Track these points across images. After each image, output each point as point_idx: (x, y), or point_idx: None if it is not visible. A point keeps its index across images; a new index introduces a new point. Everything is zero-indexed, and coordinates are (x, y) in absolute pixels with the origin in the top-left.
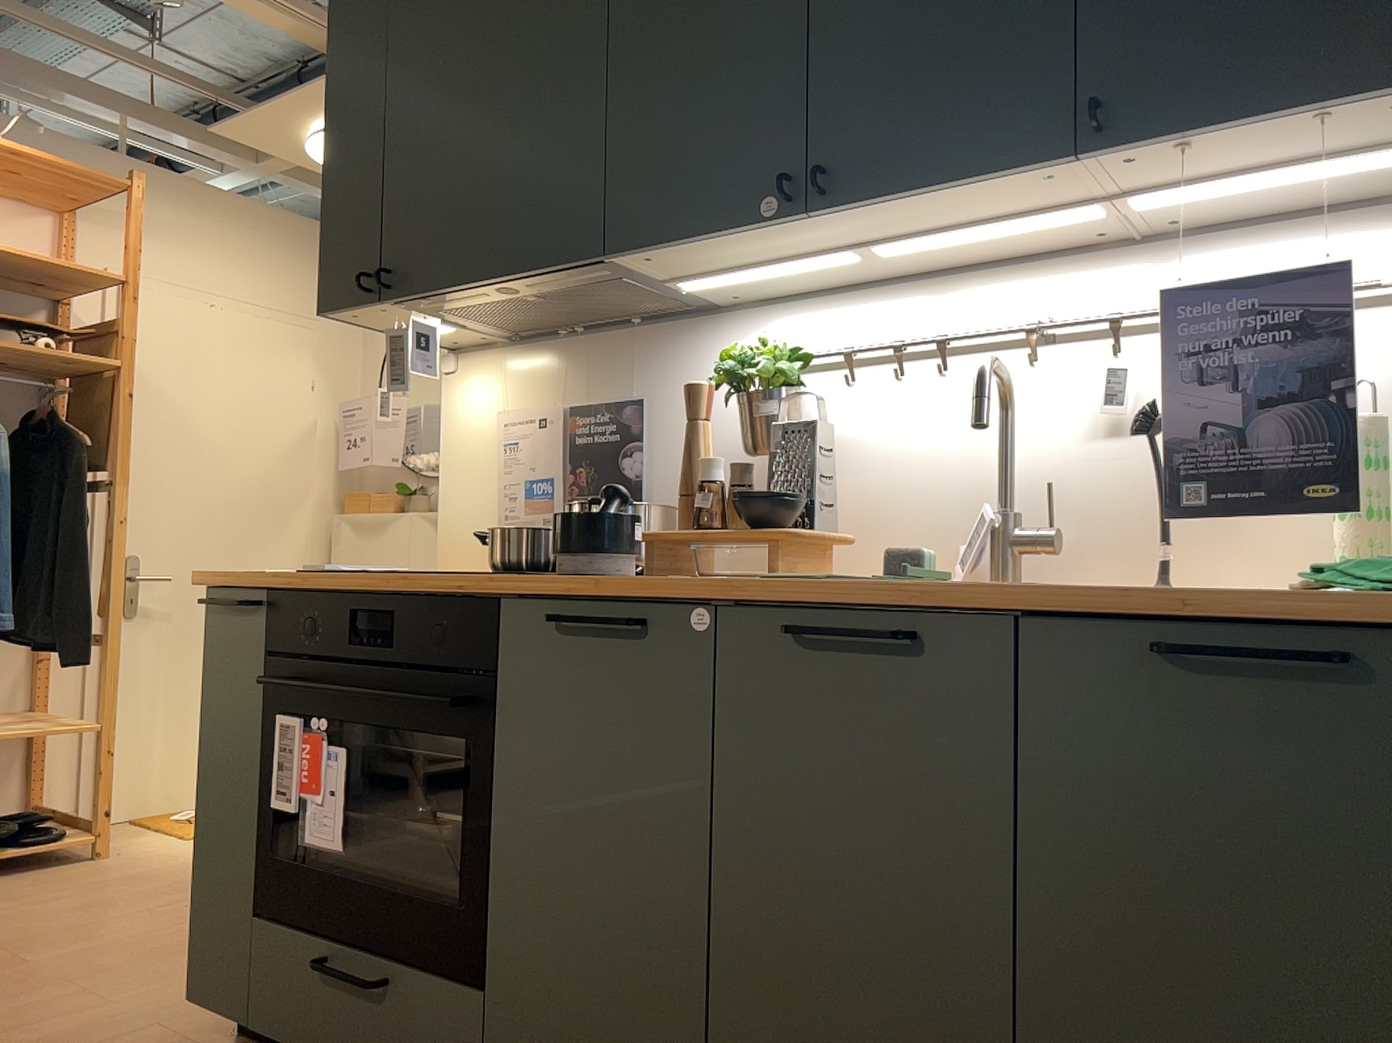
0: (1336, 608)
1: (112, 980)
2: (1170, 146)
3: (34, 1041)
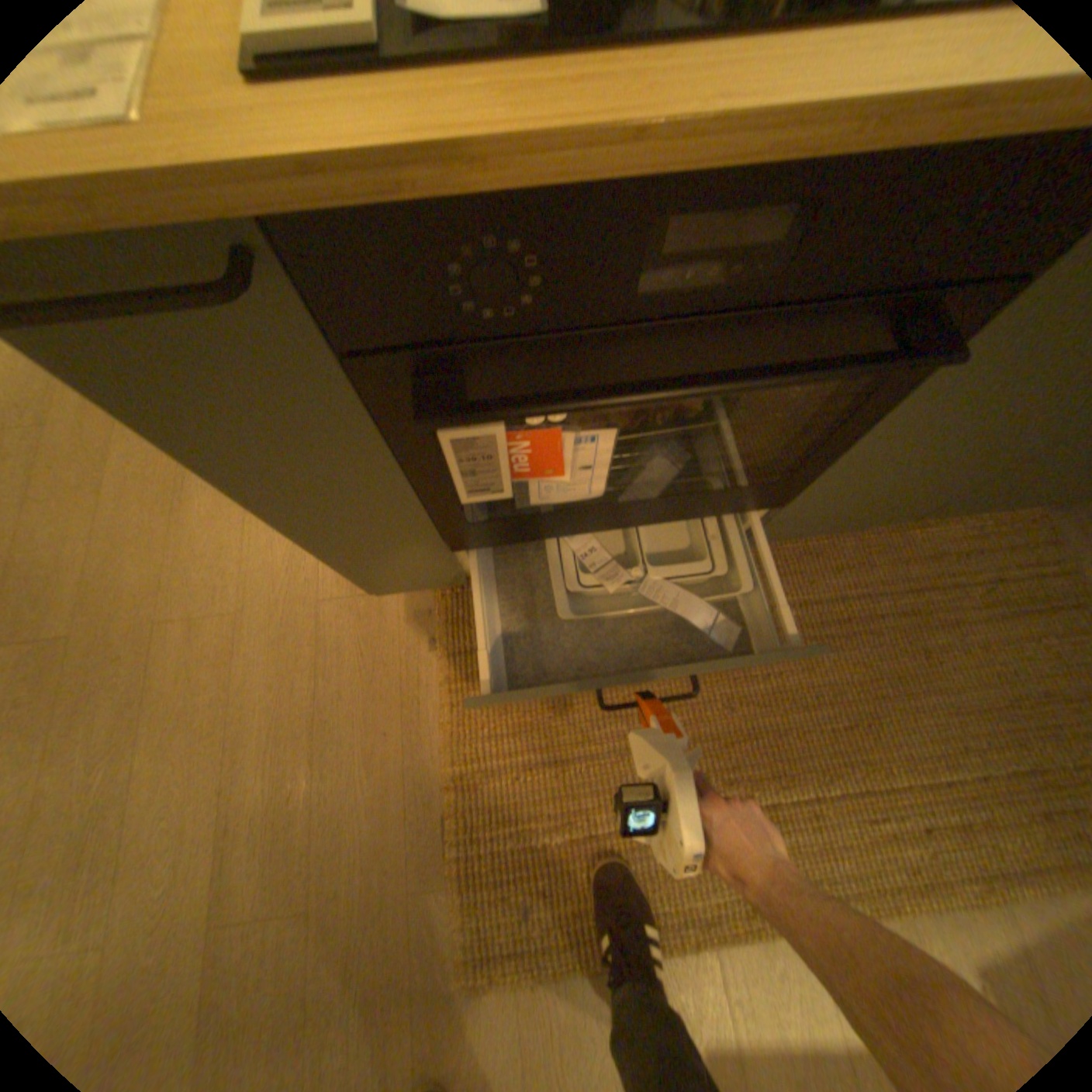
0: None
1: (180, 591)
2: None
3: (260, 687)
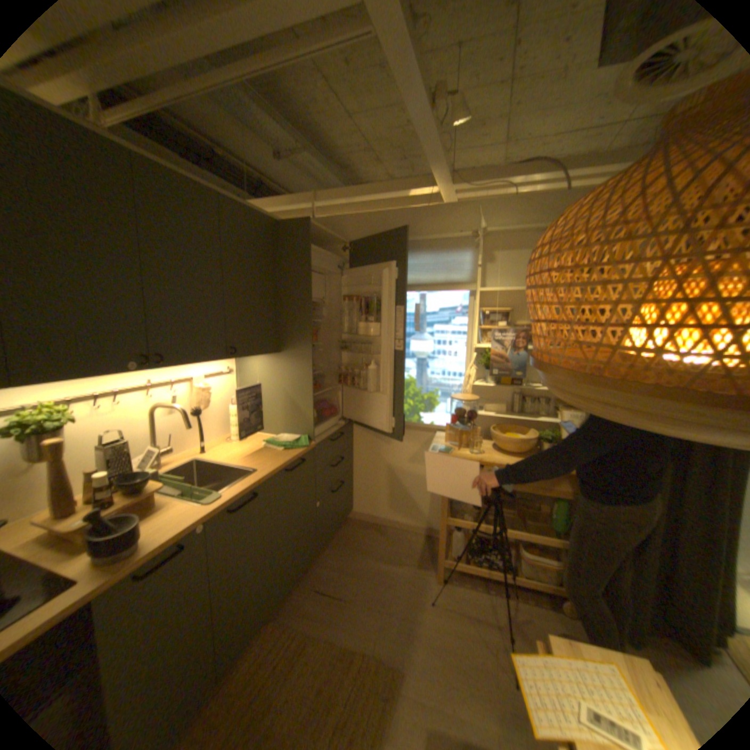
0: (298, 453)
1: None
2: (238, 358)
3: None
